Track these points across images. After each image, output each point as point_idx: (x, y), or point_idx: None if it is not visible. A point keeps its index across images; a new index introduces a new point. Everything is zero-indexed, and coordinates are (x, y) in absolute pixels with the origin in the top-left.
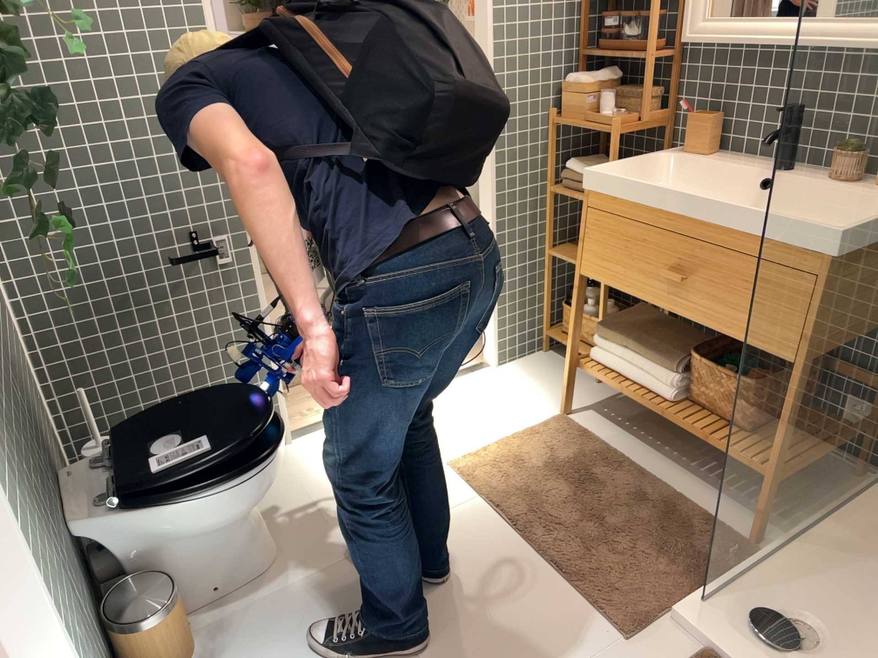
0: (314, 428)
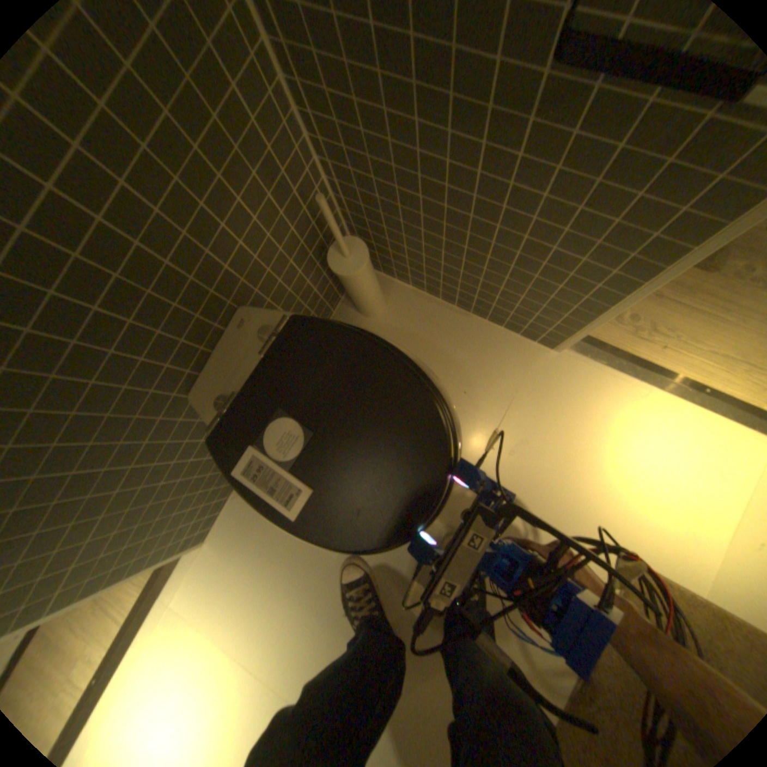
0: (603, 356)
